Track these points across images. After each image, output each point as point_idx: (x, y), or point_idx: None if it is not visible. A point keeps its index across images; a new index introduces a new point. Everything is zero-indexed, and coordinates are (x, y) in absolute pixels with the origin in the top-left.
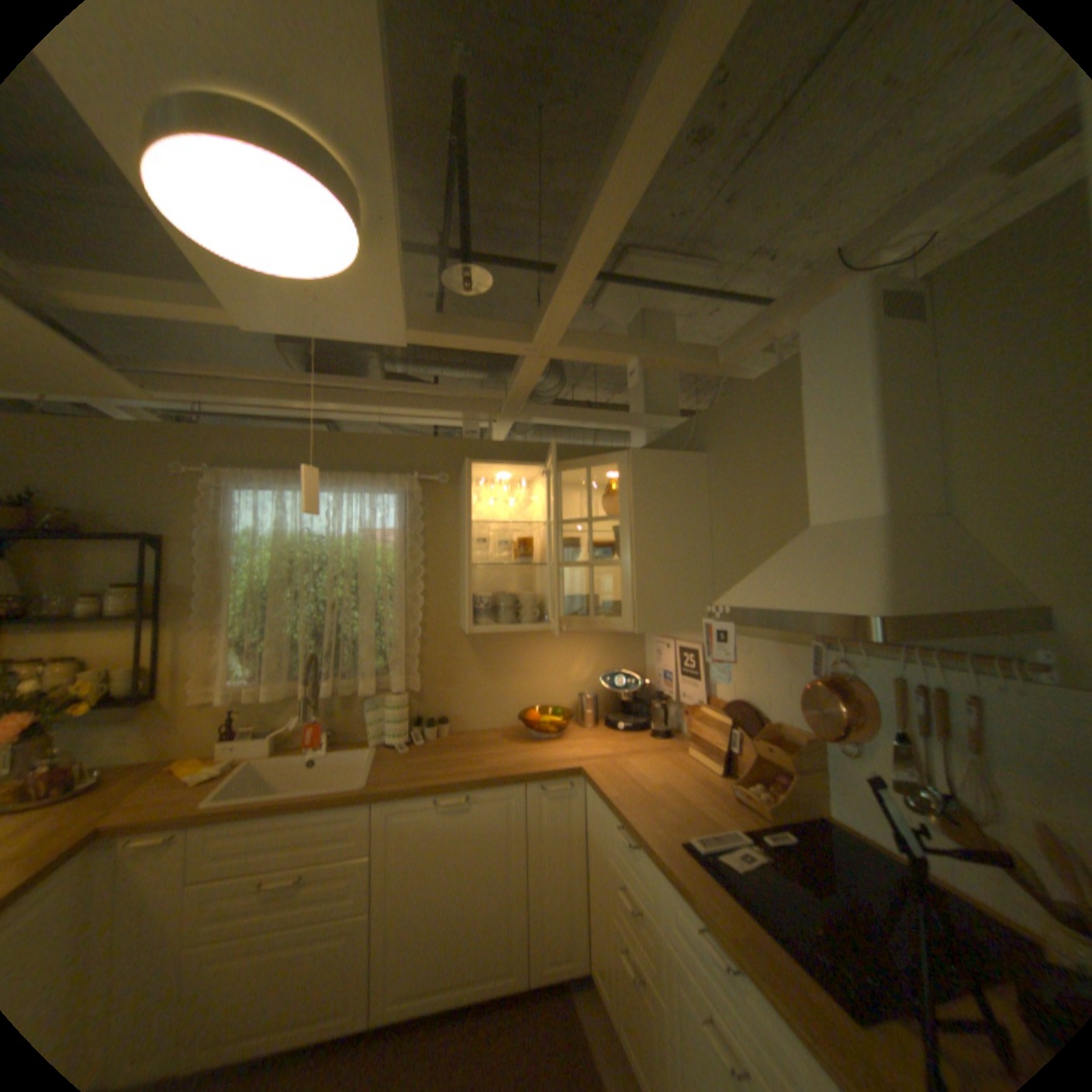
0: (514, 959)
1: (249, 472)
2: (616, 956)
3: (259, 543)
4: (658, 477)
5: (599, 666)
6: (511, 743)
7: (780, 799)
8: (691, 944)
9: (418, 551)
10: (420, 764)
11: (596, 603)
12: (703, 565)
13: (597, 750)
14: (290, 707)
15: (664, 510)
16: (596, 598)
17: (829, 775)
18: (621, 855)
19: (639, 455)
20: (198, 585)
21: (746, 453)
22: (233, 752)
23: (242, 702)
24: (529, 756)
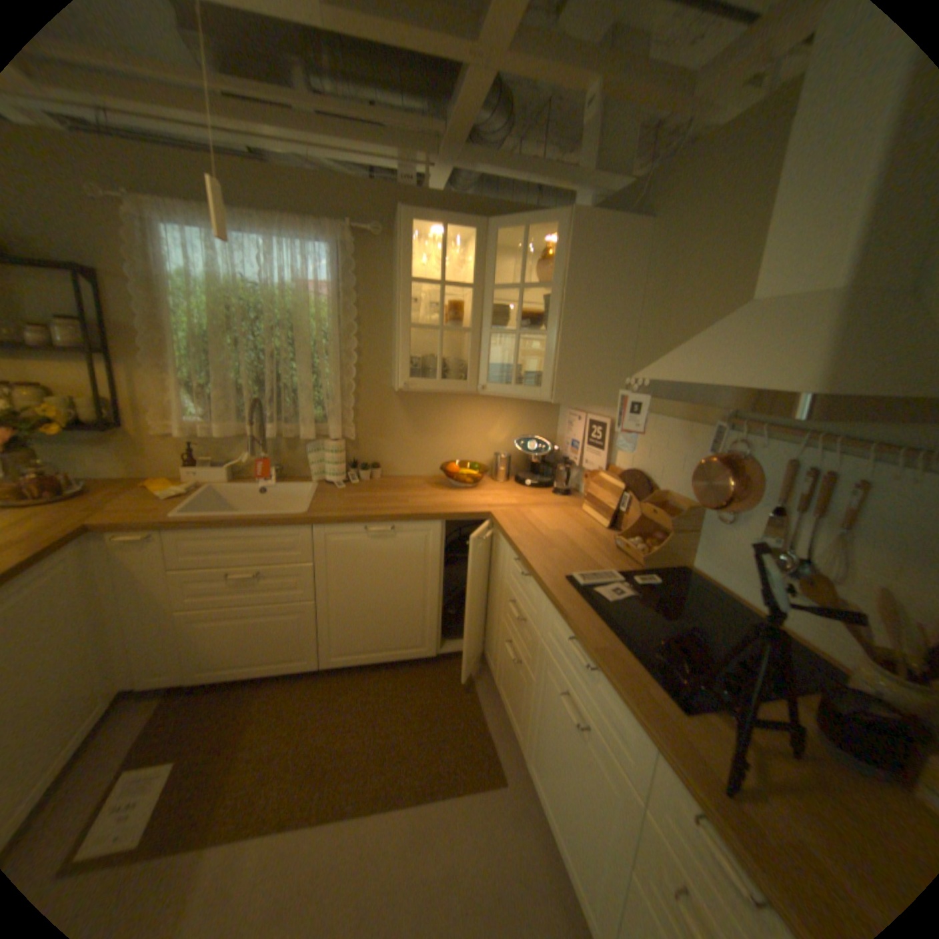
0: (426, 638)
1: (172, 204)
2: (502, 643)
3: (194, 285)
4: (599, 242)
5: (515, 432)
6: (433, 488)
7: (653, 550)
8: (561, 645)
9: (352, 308)
10: (355, 499)
11: (519, 373)
12: (627, 343)
13: (505, 500)
14: (242, 444)
15: (599, 281)
16: (519, 369)
17: (701, 535)
18: (515, 579)
19: (583, 214)
20: (140, 324)
21: (699, 219)
22: (196, 476)
23: (199, 437)
24: (447, 499)
